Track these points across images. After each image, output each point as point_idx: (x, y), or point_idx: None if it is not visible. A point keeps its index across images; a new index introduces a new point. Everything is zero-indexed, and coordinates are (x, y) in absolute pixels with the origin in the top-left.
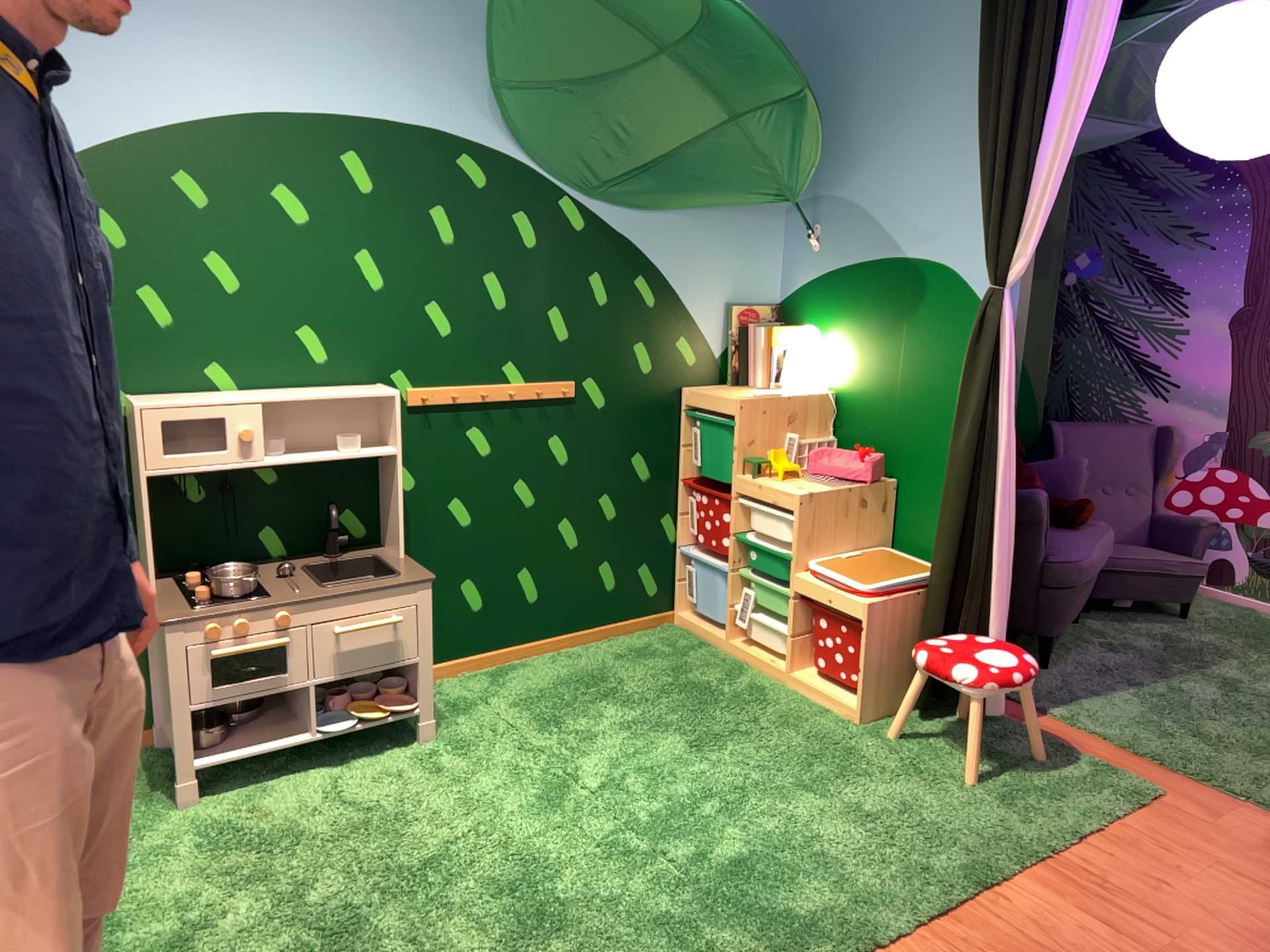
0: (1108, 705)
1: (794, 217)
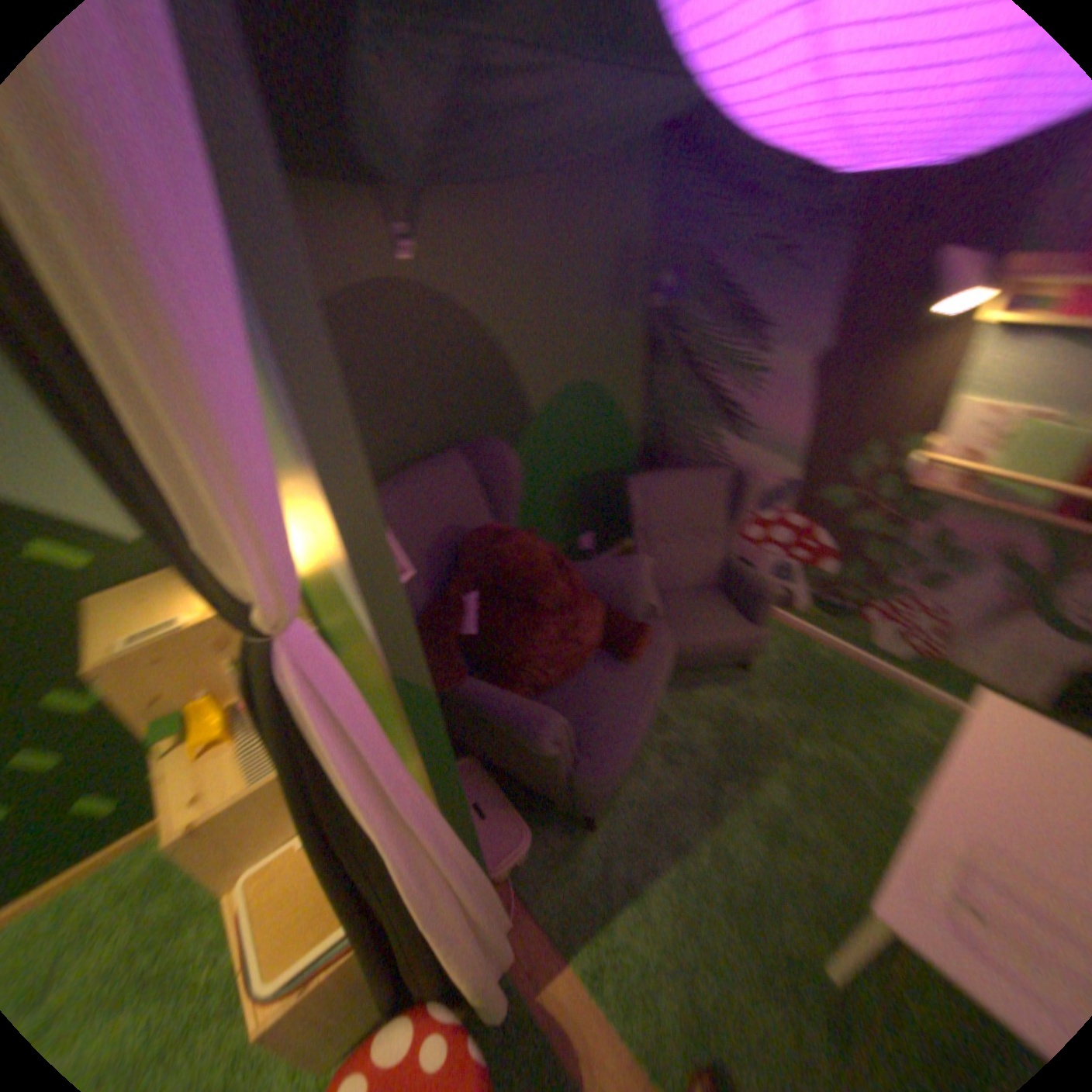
0: (642, 931)
1: None
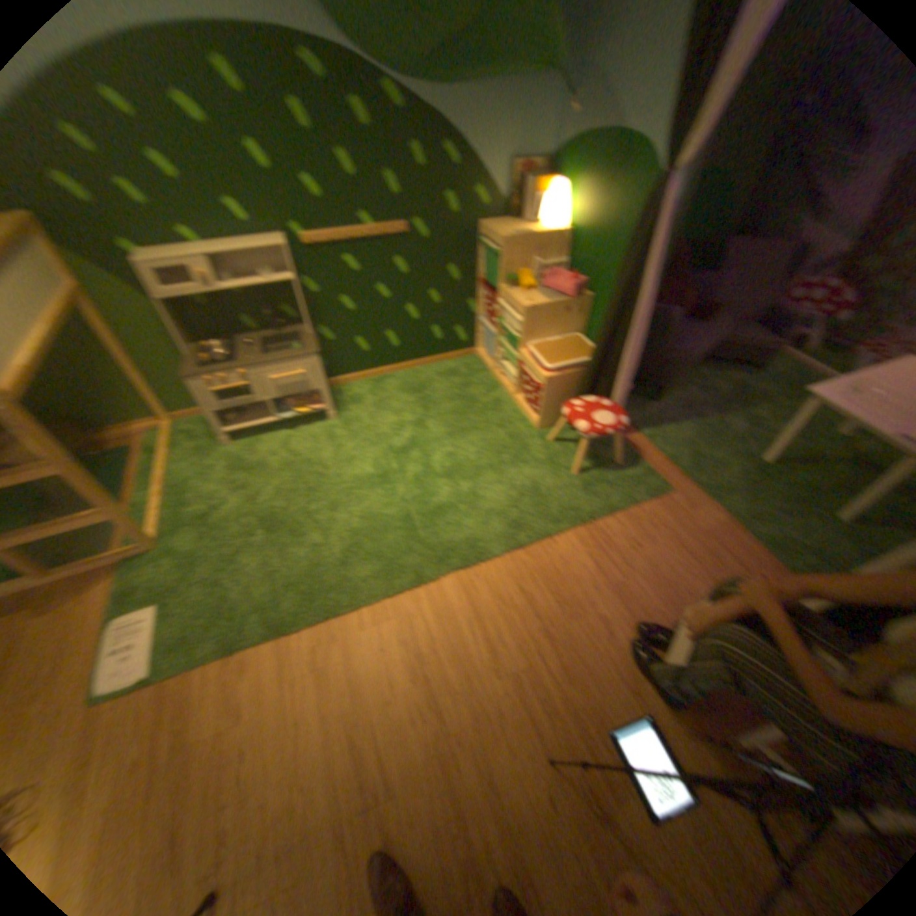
0: (677, 432)
1: (568, 83)
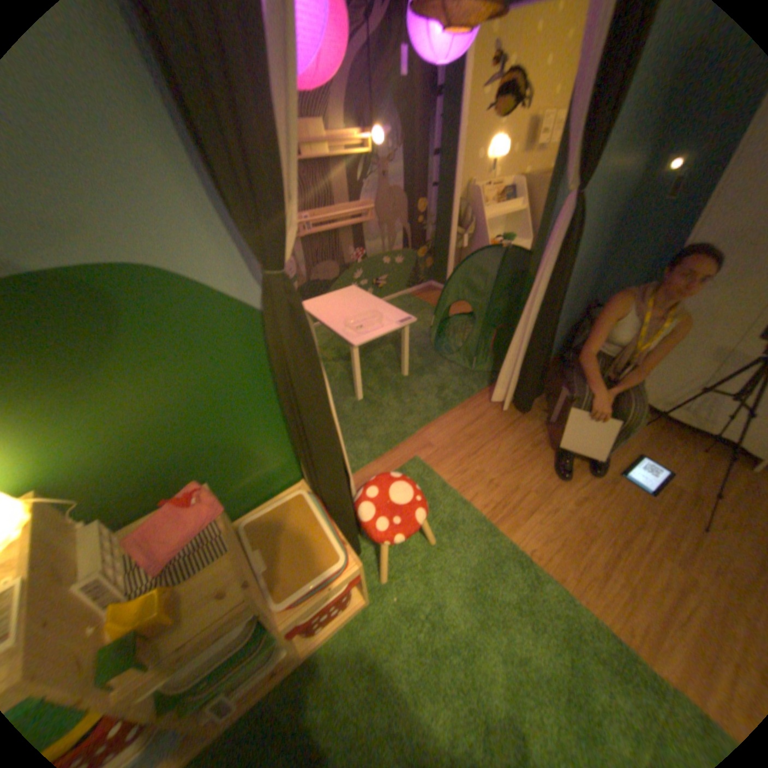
0: None
1: None
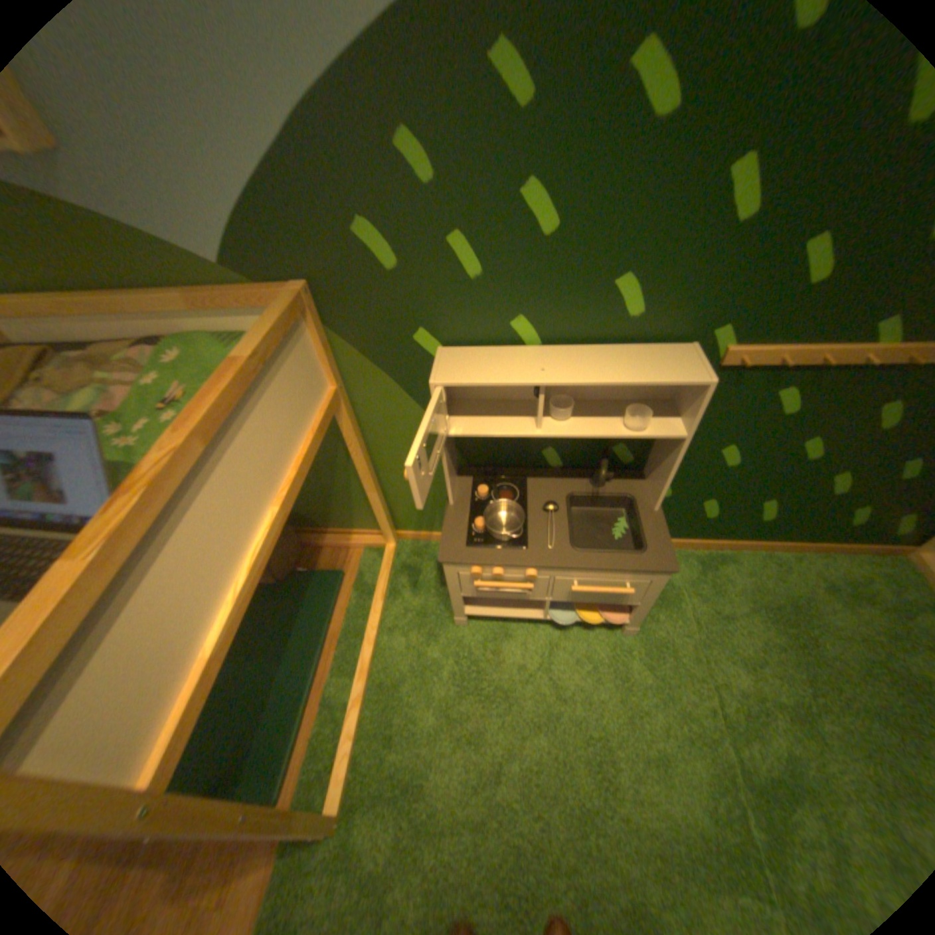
0: None
1: None
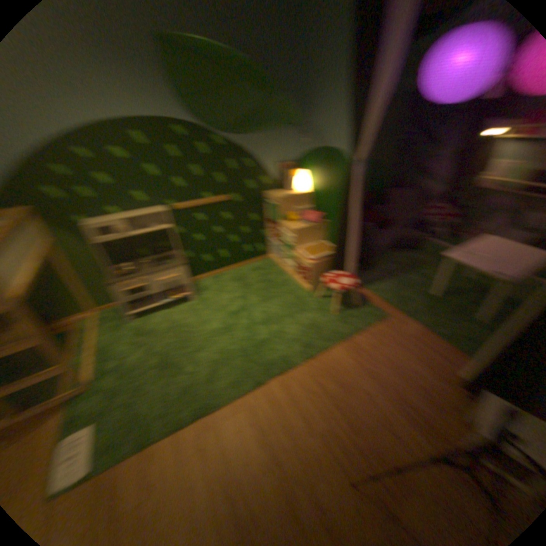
0: (386, 286)
1: (302, 130)
